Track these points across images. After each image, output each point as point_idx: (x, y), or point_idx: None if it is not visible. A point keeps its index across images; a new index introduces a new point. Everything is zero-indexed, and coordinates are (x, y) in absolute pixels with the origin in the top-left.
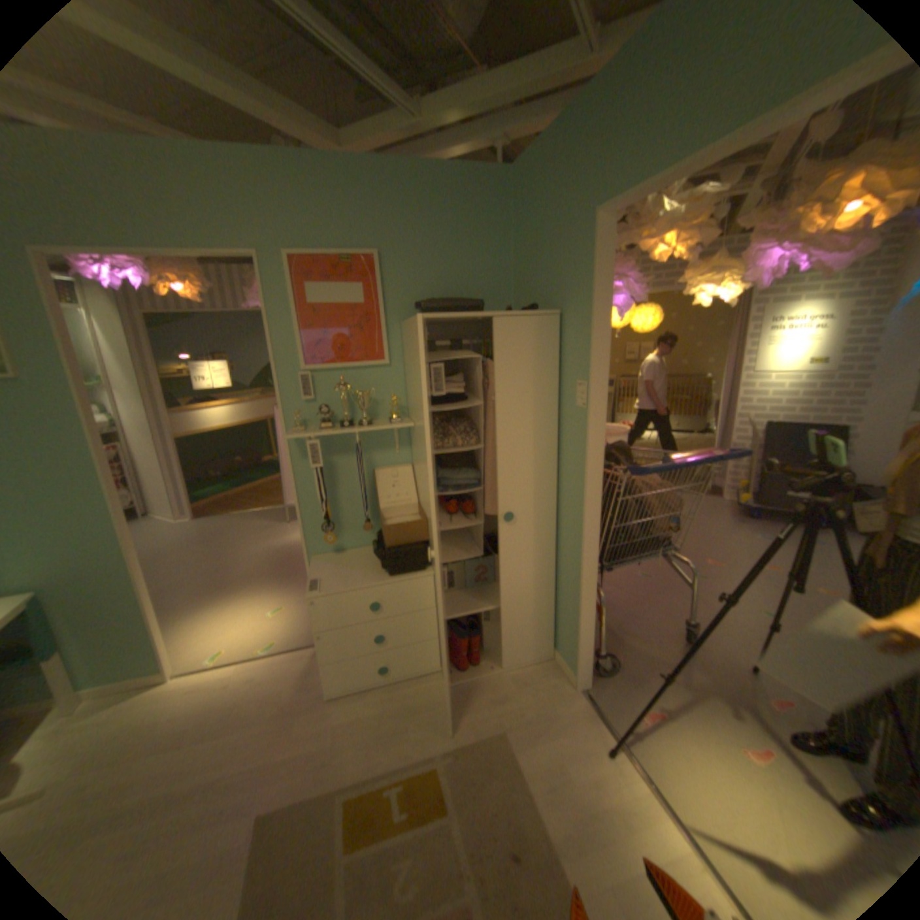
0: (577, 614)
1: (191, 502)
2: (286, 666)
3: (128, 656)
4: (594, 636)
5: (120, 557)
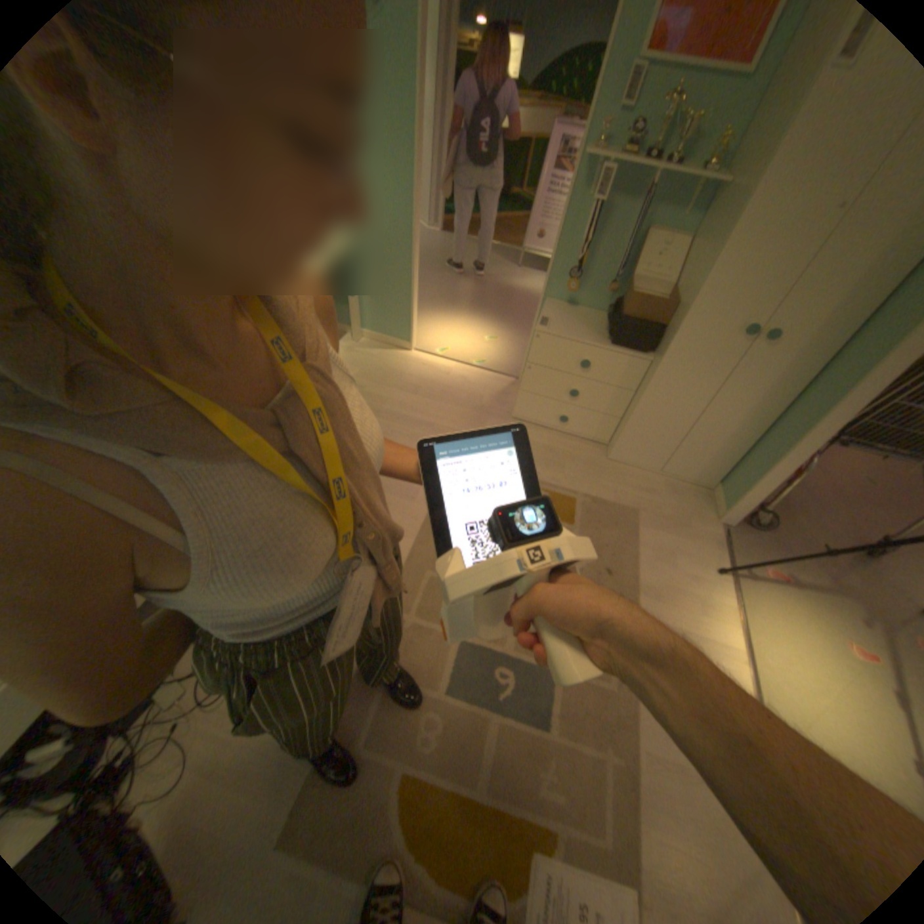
0: (772, 463)
1: (442, 213)
2: (489, 380)
3: (393, 318)
4: (774, 489)
5: (409, 233)
